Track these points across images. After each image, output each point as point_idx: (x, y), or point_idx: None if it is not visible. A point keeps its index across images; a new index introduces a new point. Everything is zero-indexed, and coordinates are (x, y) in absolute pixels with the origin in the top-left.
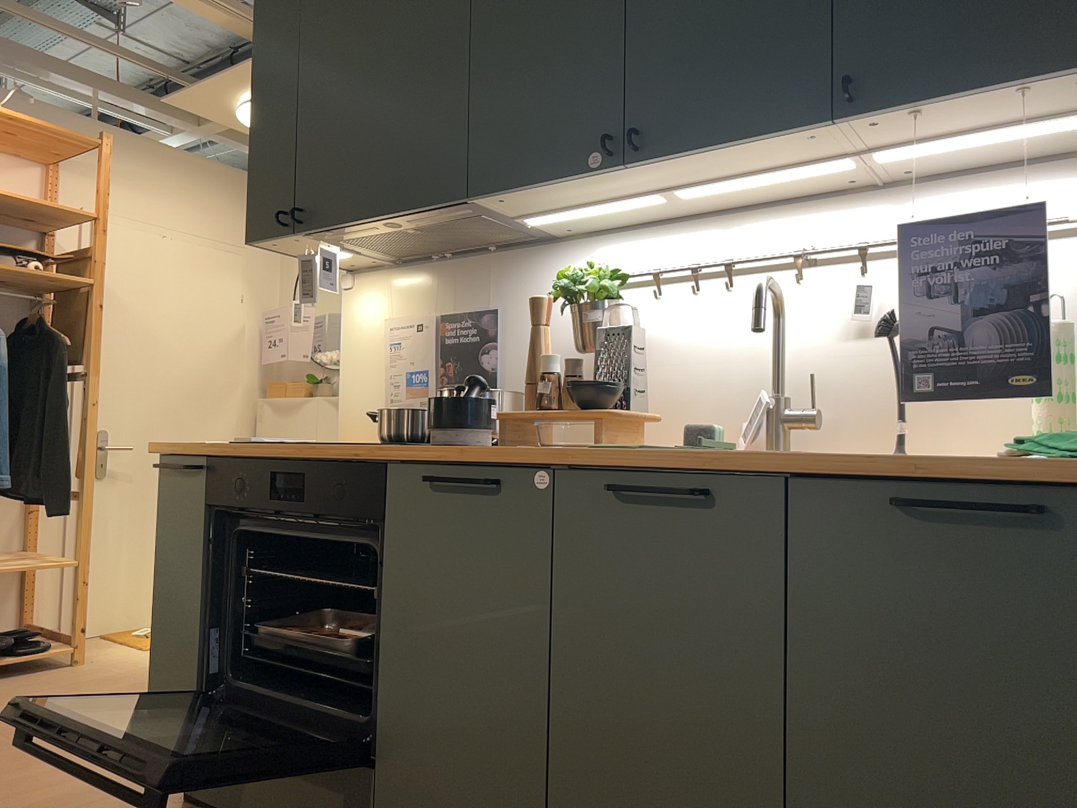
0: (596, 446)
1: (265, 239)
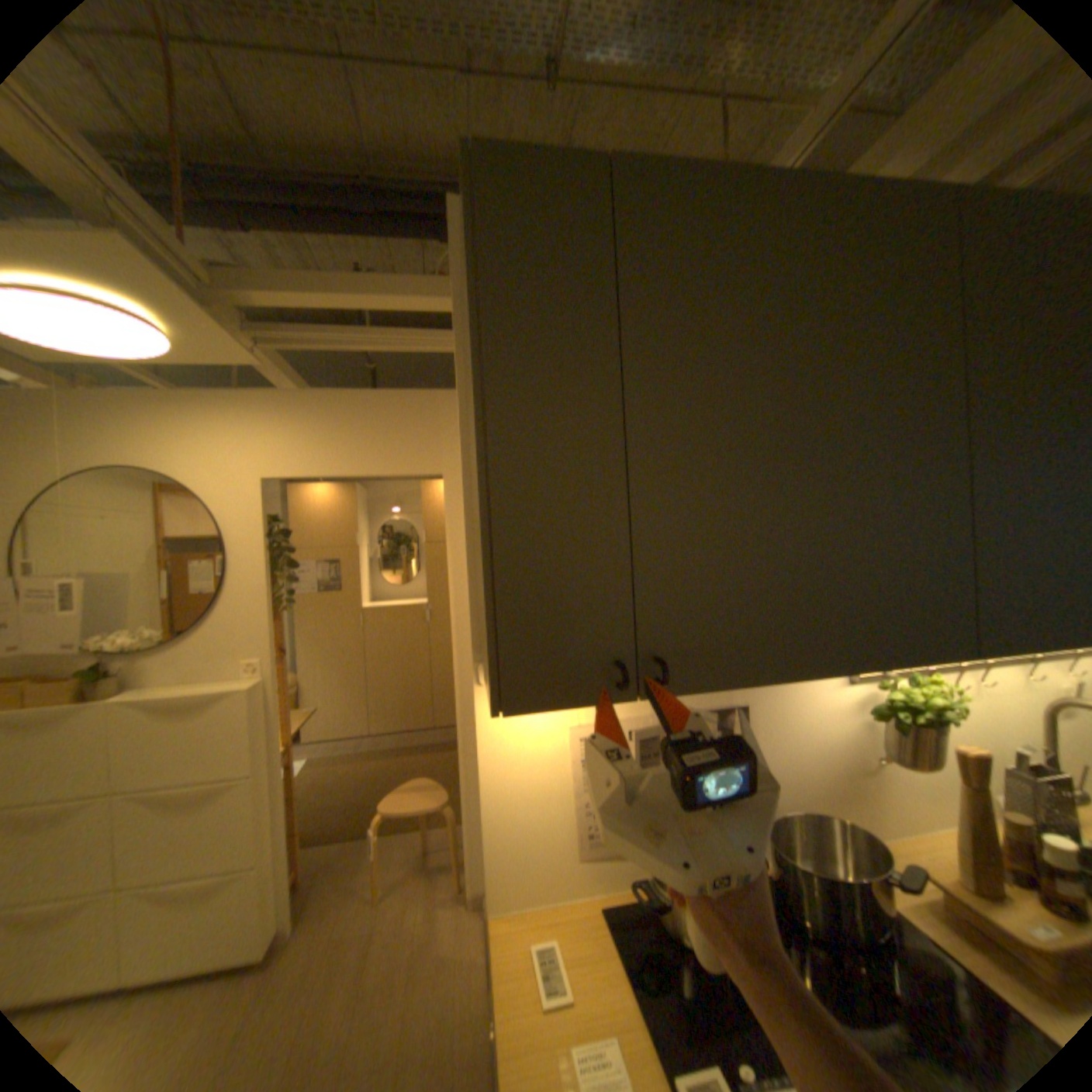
0: None
1: (541, 702)
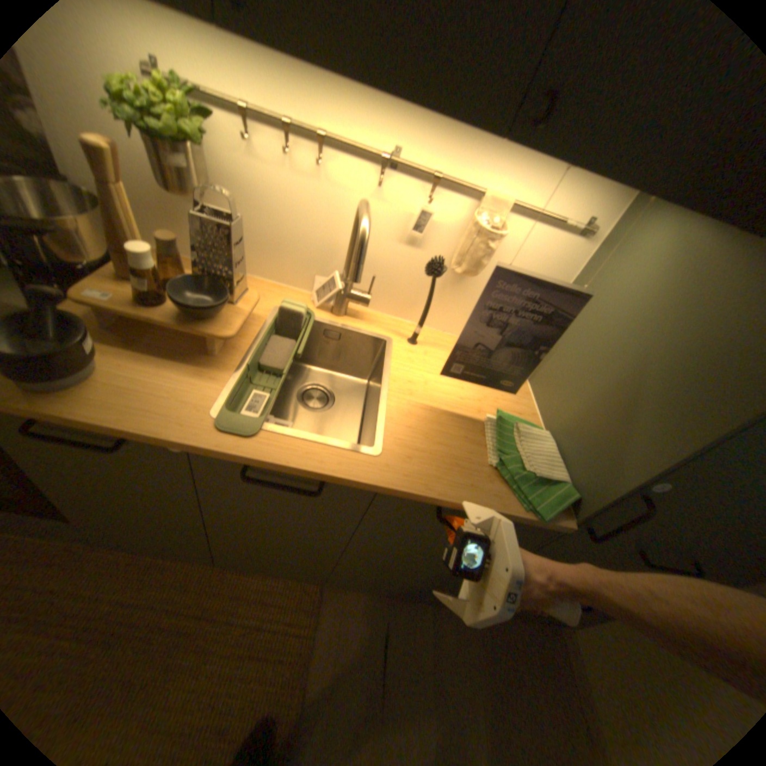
0: (221, 421)
1: None
